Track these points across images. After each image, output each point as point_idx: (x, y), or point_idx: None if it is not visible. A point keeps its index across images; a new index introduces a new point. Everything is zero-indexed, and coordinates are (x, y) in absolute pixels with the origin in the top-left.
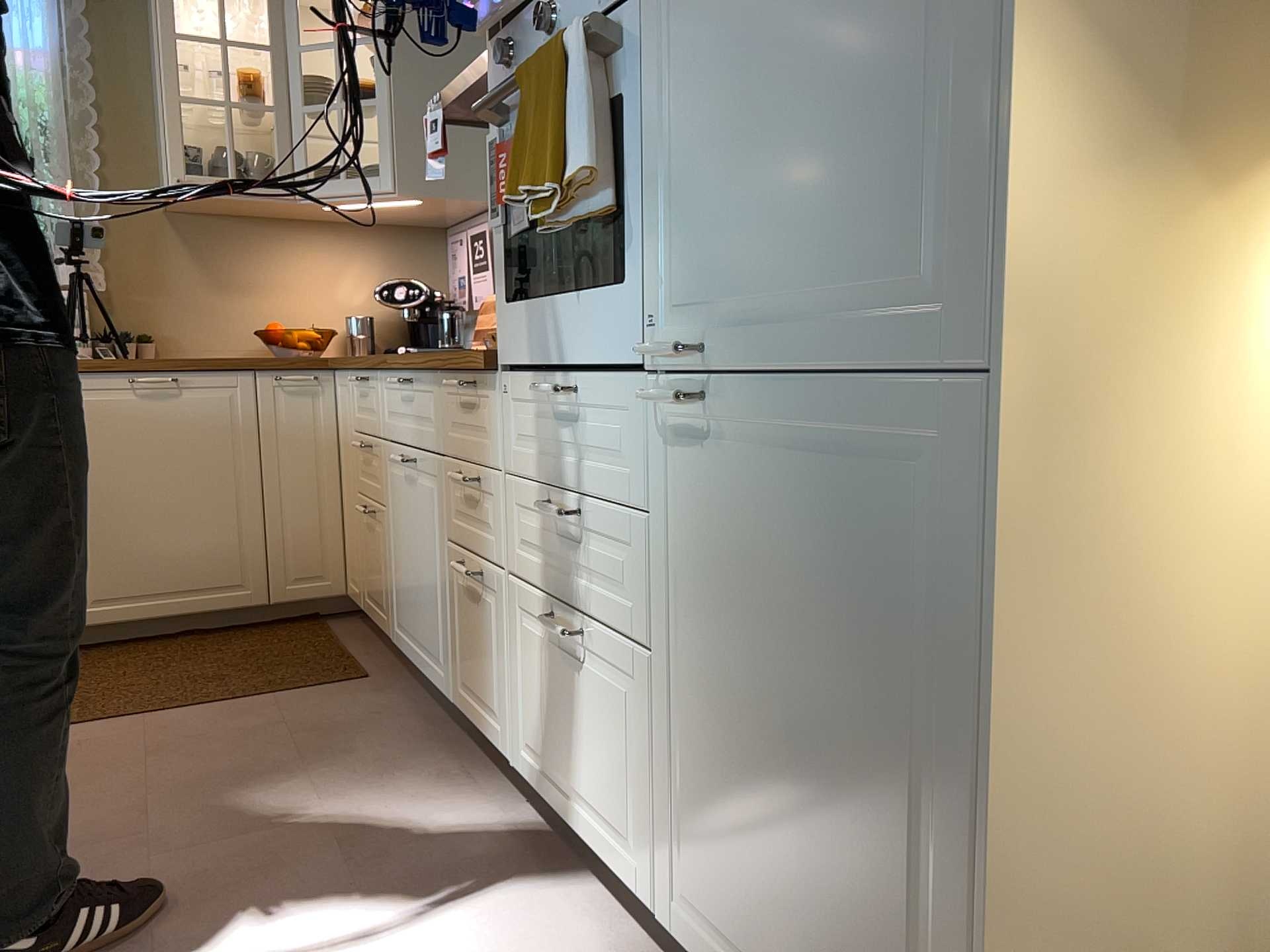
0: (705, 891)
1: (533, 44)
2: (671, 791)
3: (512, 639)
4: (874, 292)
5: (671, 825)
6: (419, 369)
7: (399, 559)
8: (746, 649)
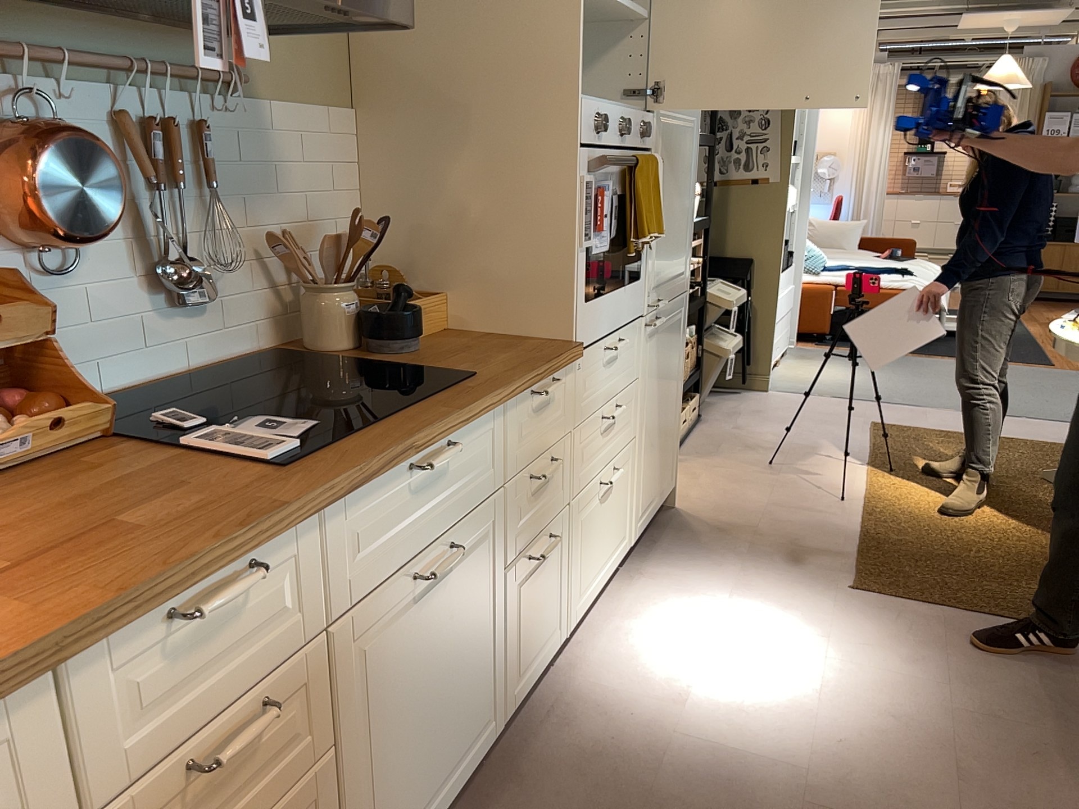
0: (643, 498)
1: (610, 136)
2: (637, 480)
3: (571, 542)
4: (677, 275)
5: (637, 494)
6: (493, 408)
7: (392, 748)
8: (656, 396)
